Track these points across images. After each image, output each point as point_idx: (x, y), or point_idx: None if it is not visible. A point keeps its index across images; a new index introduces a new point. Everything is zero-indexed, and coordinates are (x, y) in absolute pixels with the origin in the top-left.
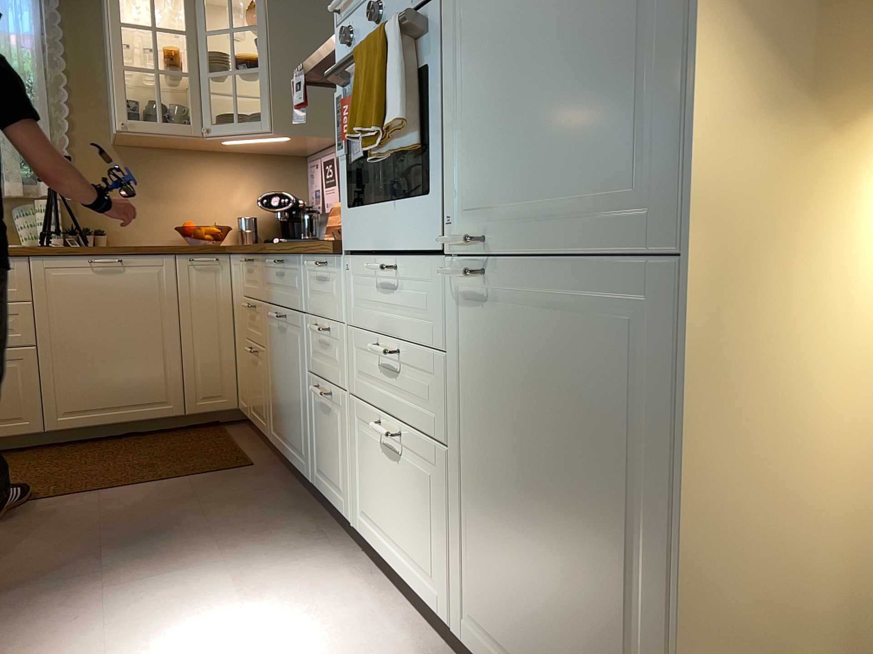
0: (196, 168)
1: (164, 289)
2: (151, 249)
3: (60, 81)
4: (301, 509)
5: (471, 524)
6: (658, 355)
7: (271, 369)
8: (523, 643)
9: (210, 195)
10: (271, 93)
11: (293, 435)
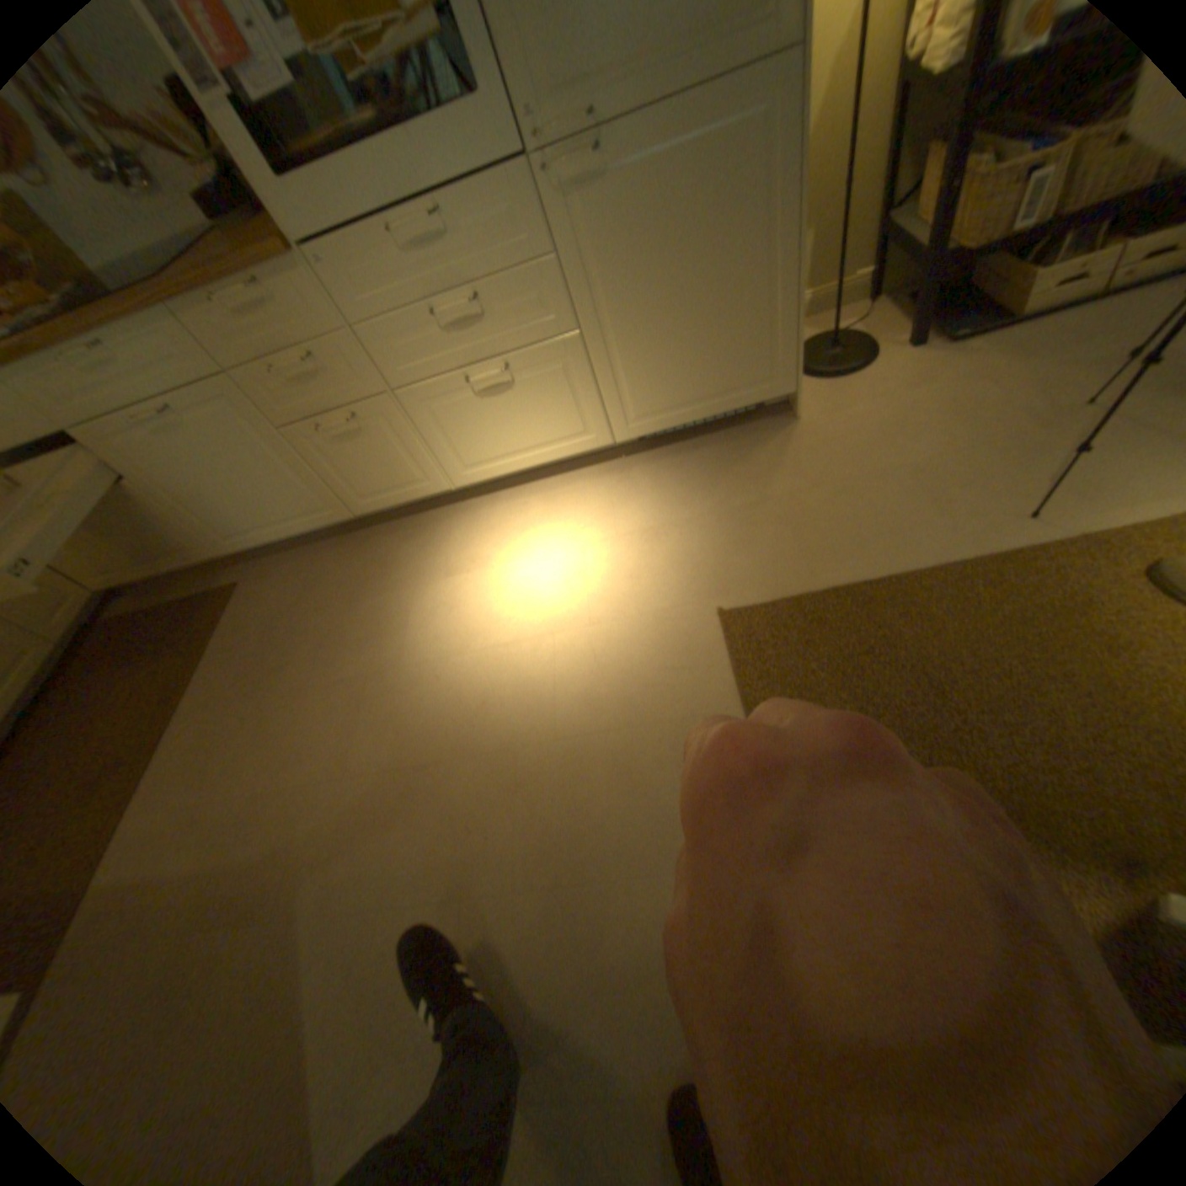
0: None
1: None
2: None
3: None
4: (360, 543)
5: (615, 361)
6: (773, 127)
7: (167, 489)
8: (681, 389)
9: None
10: None
11: (285, 508)
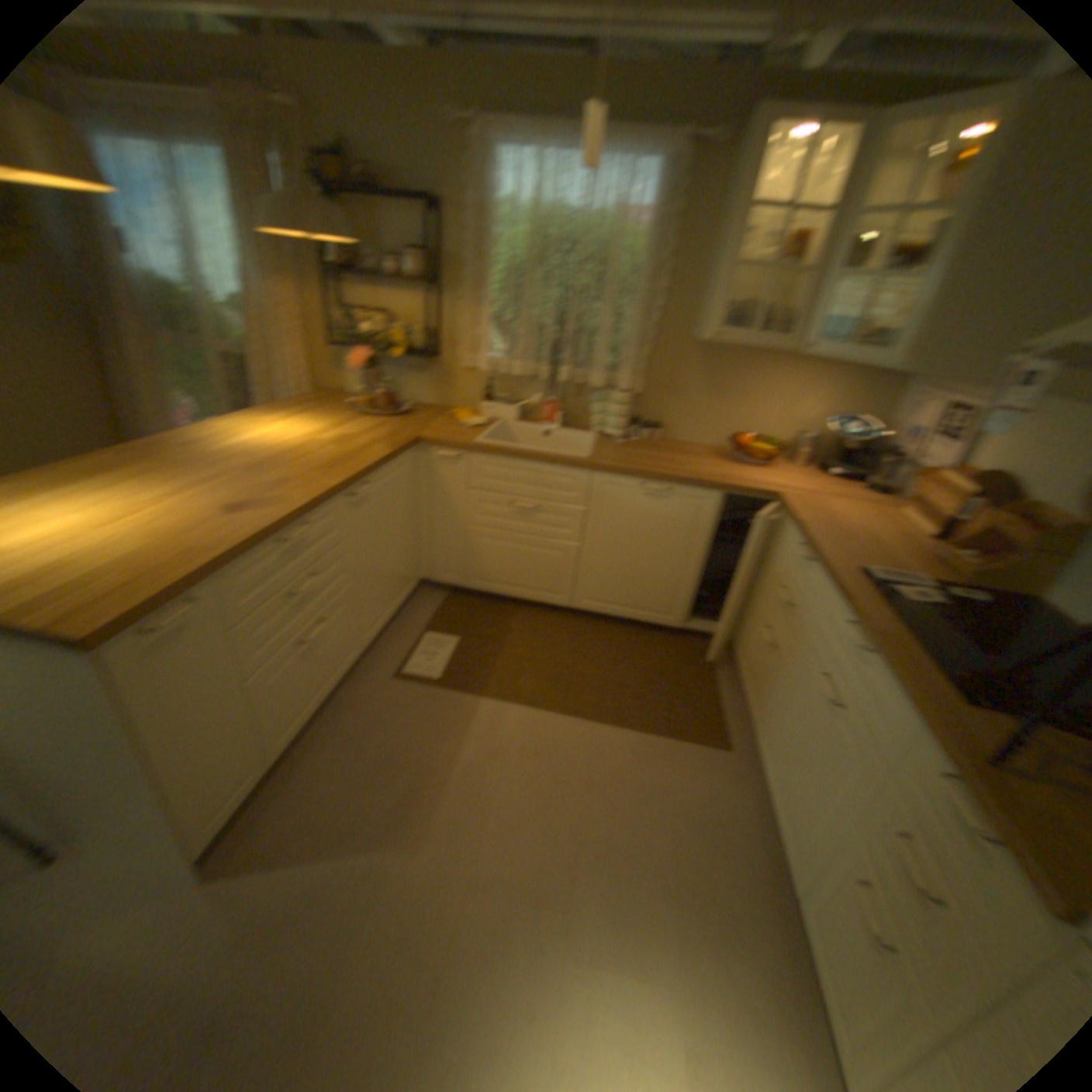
0: (775, 369)
1: (702, 522)
2: (703, 483)
3: (667, 264)
4: (774, 902)
5: None
6: None
7: (791, 698)
8: None
9: (779, 400)
10: (930, 315)
11: (794, 813)
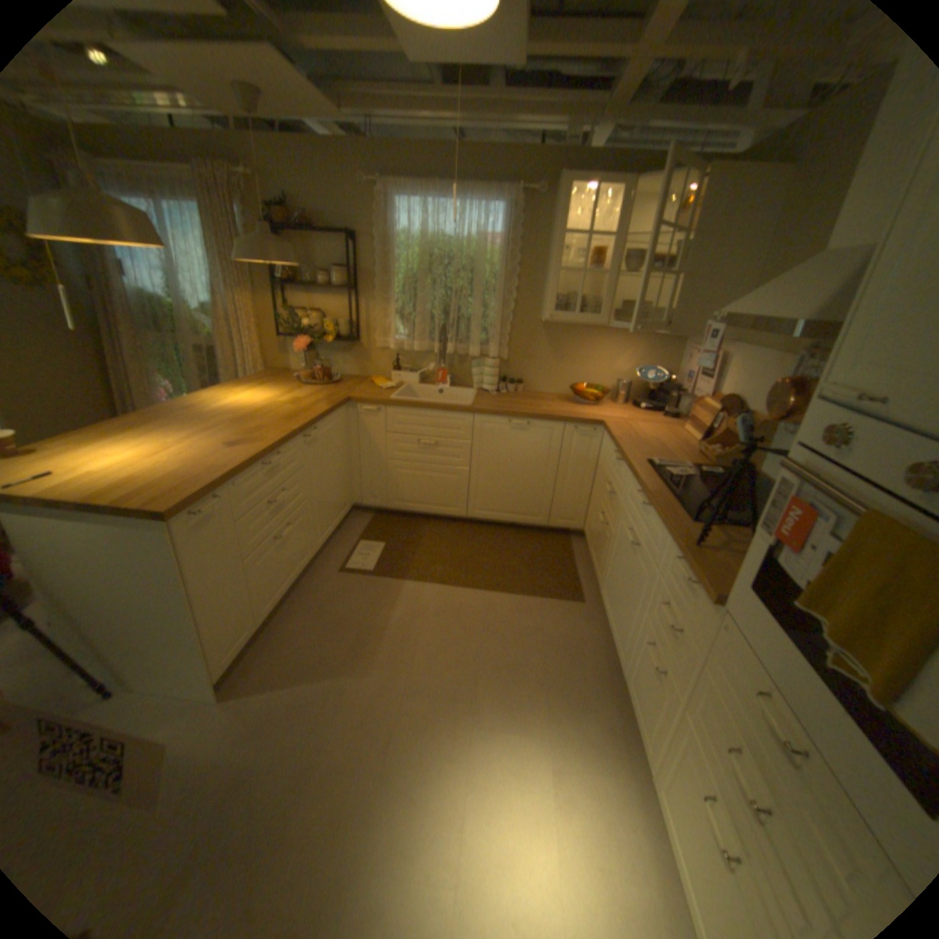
0: (595, 338)
1: (552, 446)
2: (549, 418)
3: (514, 271)
4: (611, 688)
5: None
6: None
7: (615, 554)
8: None
9: (600, 360)
10: (678, 299)
11: (620, 627)
